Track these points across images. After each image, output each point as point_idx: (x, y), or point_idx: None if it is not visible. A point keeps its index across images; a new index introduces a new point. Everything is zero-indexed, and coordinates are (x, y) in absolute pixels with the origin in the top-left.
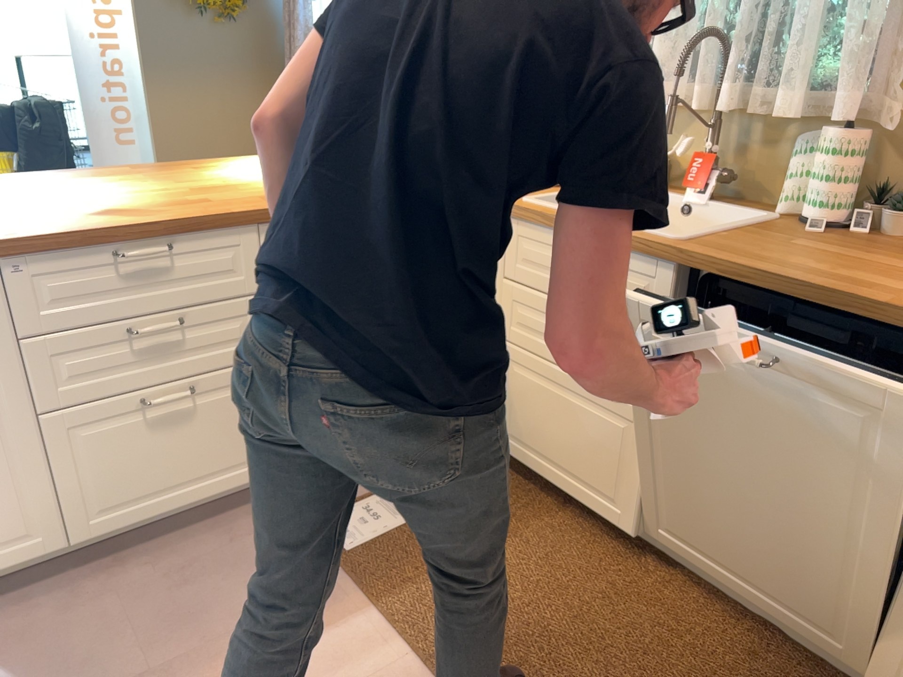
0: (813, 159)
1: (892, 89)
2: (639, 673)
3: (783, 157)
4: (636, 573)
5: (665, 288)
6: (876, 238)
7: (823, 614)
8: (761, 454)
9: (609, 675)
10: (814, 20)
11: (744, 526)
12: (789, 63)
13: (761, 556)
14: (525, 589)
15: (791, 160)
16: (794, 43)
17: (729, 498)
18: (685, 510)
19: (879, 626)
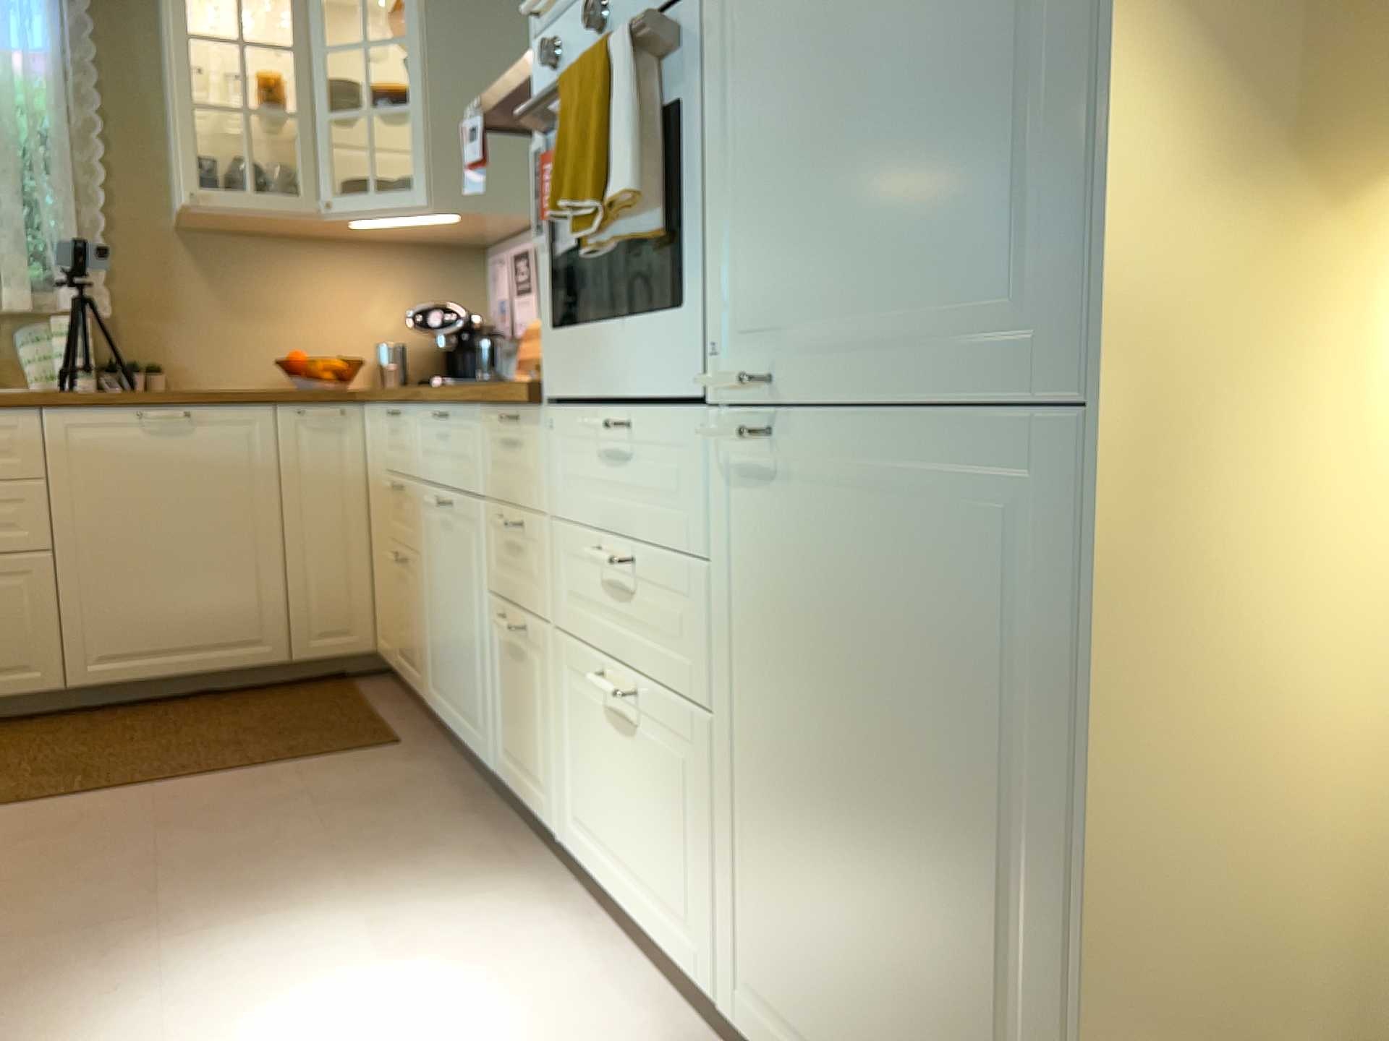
0: (43, 345)
1: (88, 287)
2: (166, 734)
3: (4, 349)
4: (78, 721)
5: (29, 432)
6: (128, 392)
7: (248, 626)
8: (164, 533)
9: (151, 743)
10: (17, 231)
11: (170, 601)
12: (2, 265)
13: (190, 615)
14: (10, 761)
15: (15, 350)
16: (1, 249)
17: (149, 585)
18: (111, 623)
19: (283, 606)
